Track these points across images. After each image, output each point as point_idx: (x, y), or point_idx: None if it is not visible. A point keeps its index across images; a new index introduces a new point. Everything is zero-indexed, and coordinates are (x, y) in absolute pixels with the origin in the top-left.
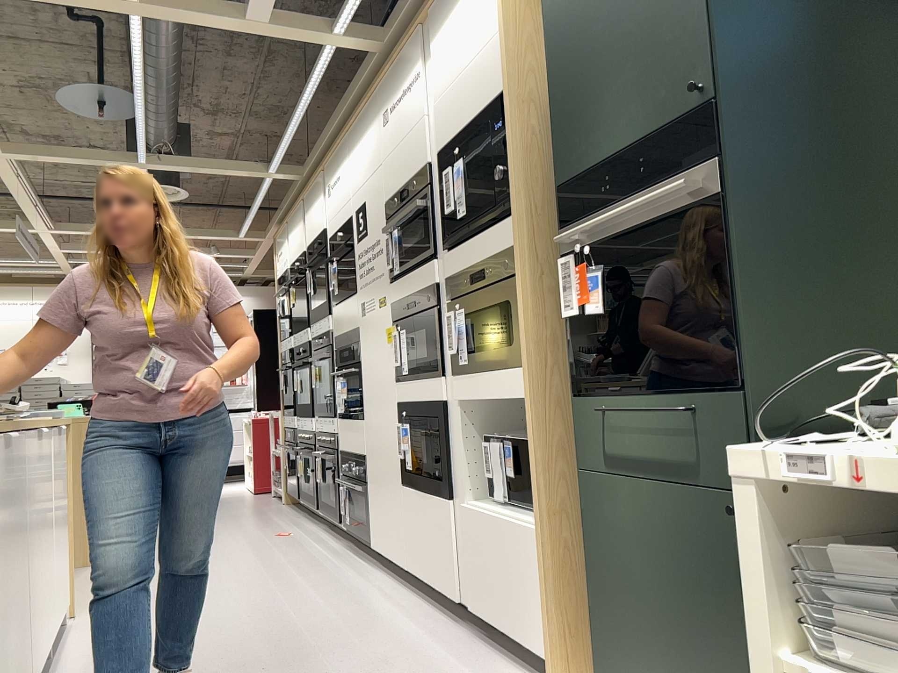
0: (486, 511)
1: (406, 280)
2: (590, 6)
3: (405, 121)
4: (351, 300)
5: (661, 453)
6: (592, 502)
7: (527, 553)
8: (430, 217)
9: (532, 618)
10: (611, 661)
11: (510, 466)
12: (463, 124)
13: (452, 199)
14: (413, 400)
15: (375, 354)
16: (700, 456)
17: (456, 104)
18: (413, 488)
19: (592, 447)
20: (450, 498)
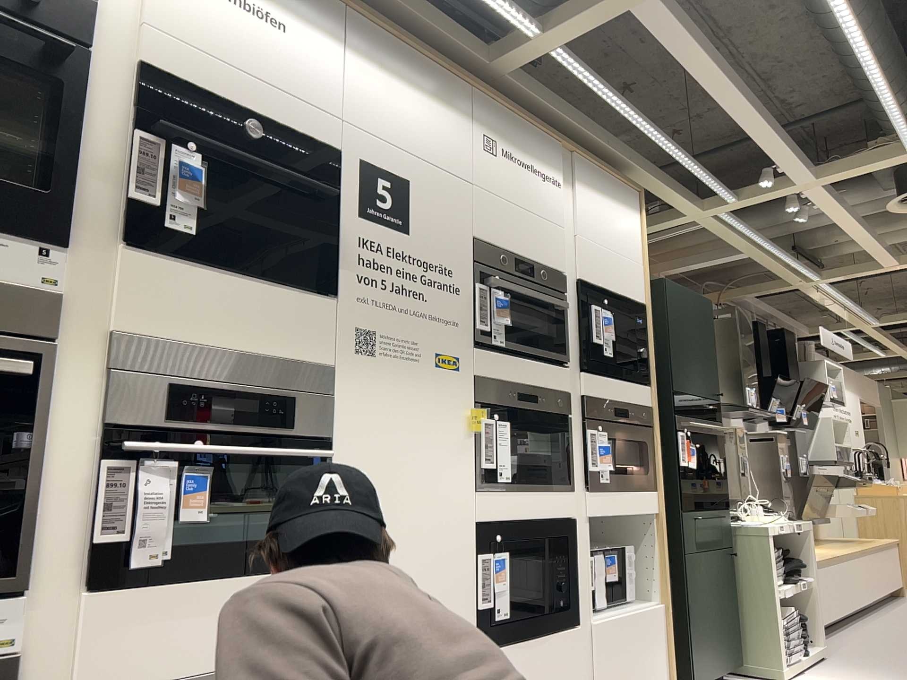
0: (609, 617)
1: (516, 363)
2: (683, 317)
3: (531, 197)
4: (304, 299)
5: (708, 536)
6: (682, 572)
7: (654, 628)
8: (565, 324)
9: (656, 677)
10: (696, 660)
11: (618, 570)
12: (608, 286)
13: (601, 335)
14: (518, 516)
15: (407, 436)
16: (716, 535)
17: (602, 263)
18: (508, 641)
19: (687, 539)
20: (577, 623)
